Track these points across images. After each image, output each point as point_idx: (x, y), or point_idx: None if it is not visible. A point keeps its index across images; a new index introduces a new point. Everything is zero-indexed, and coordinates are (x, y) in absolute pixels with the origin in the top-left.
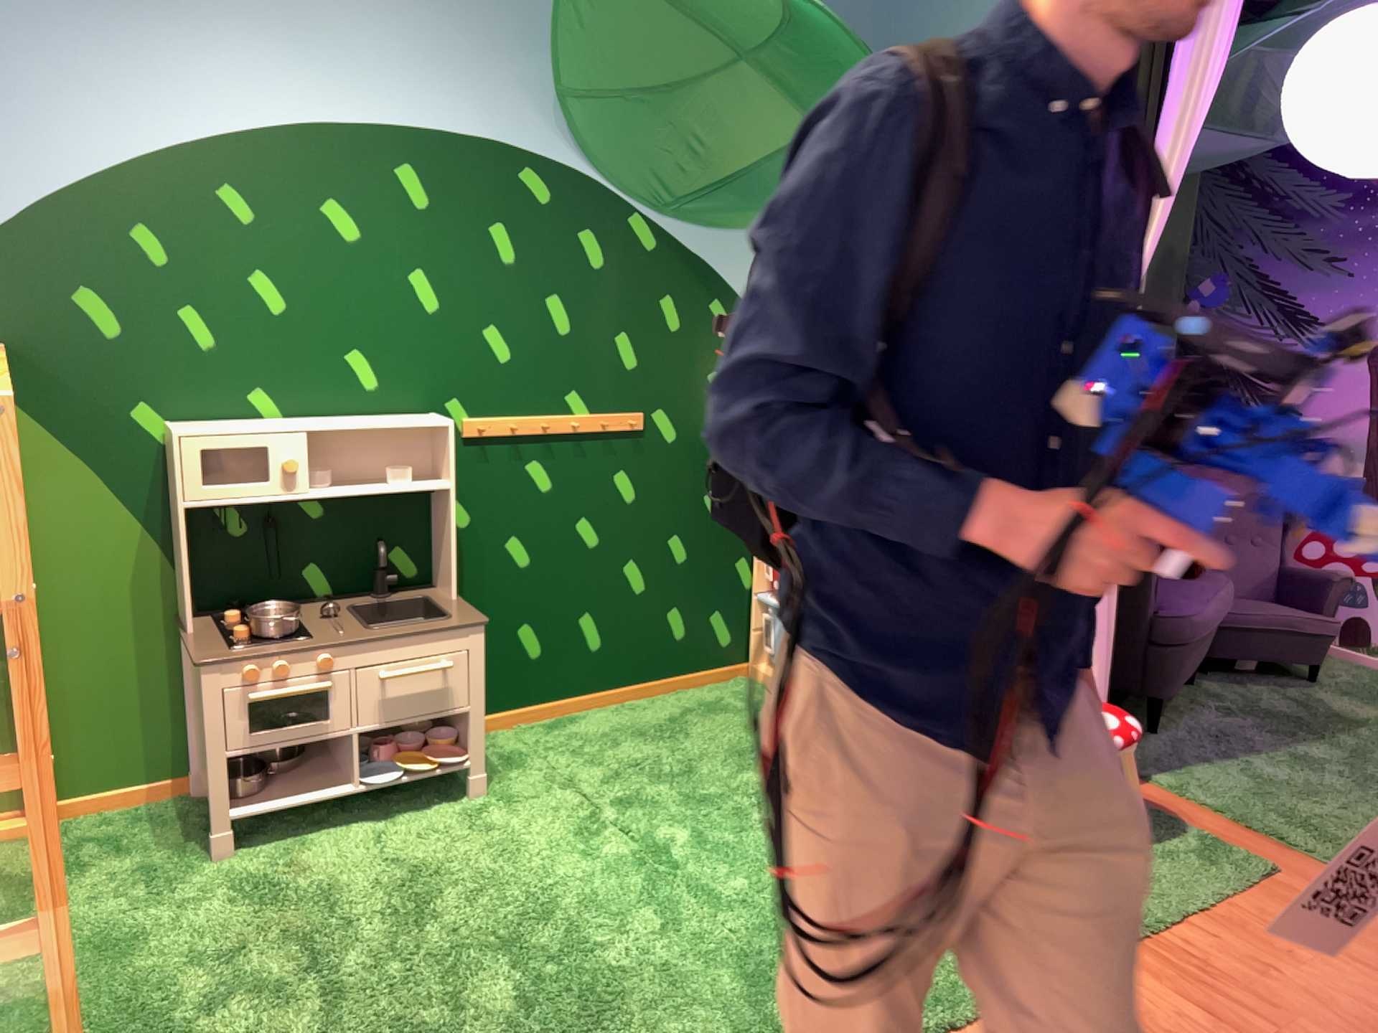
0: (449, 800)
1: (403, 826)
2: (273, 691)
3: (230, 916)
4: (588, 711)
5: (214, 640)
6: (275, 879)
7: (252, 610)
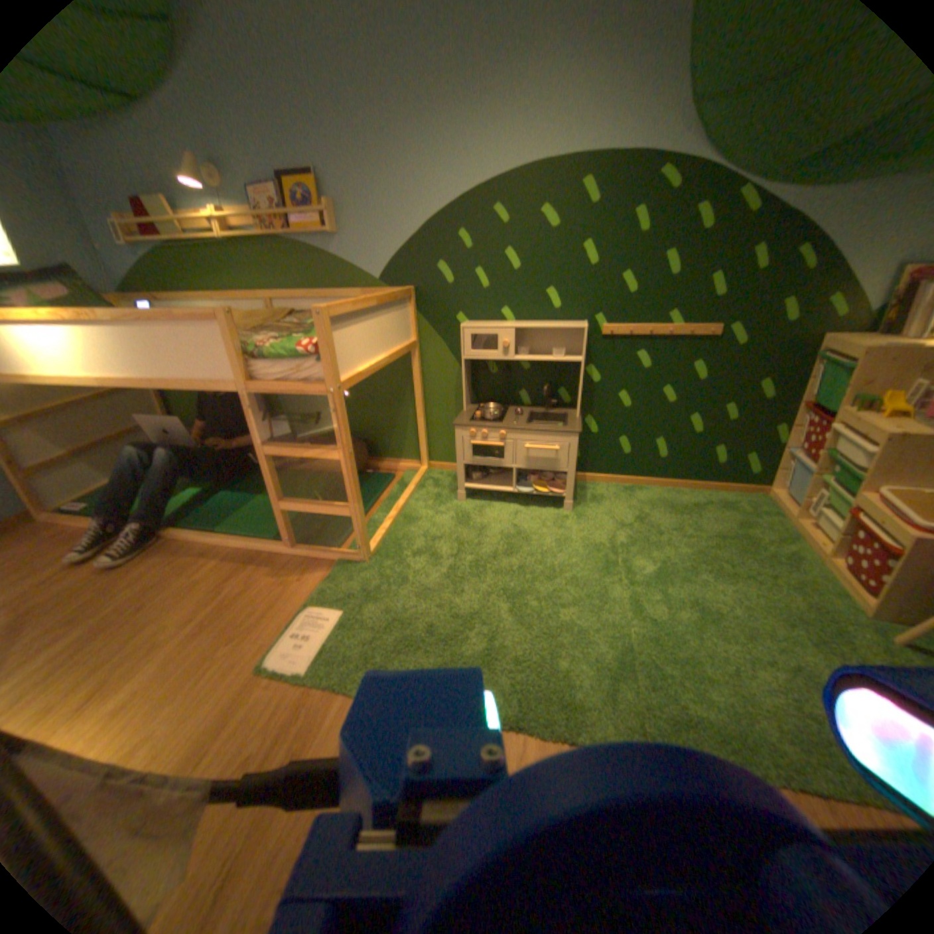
0: (549, 507)
1: (523, 512)
2: (473, 441)
3: (439, 524)
4: (649, 486)
5: (462, 415)
6: (463, 515)
7: (487, 404)
